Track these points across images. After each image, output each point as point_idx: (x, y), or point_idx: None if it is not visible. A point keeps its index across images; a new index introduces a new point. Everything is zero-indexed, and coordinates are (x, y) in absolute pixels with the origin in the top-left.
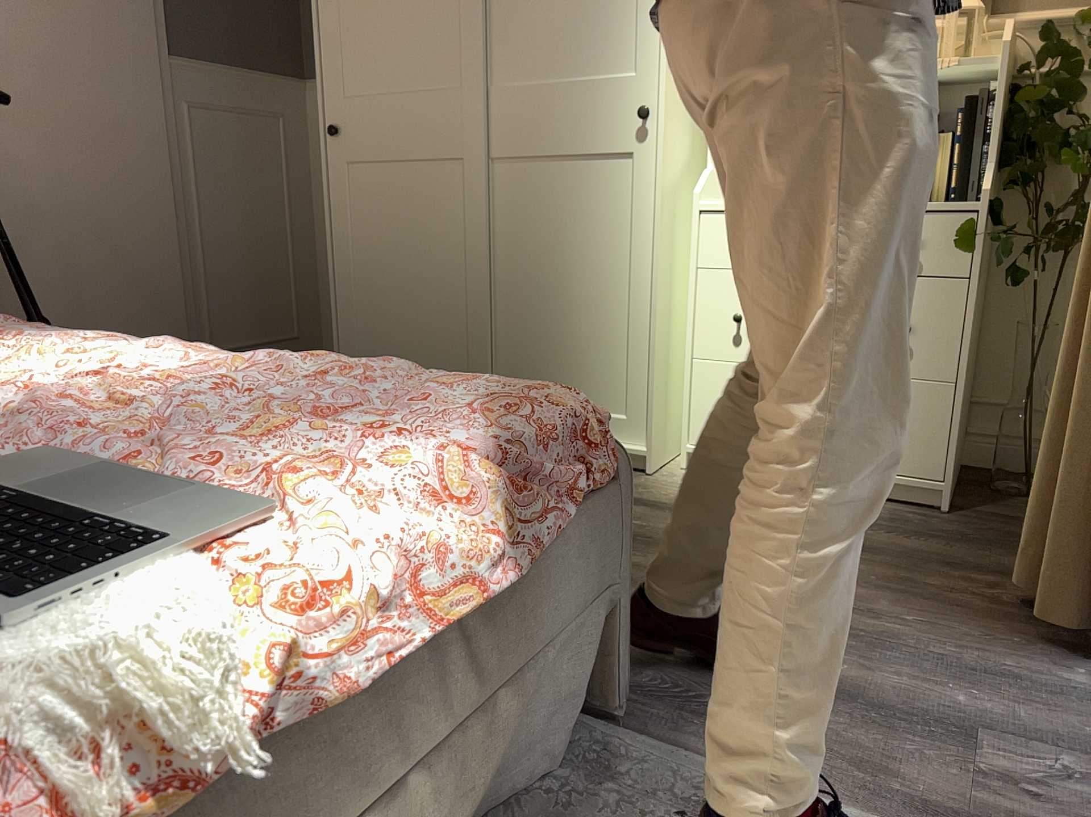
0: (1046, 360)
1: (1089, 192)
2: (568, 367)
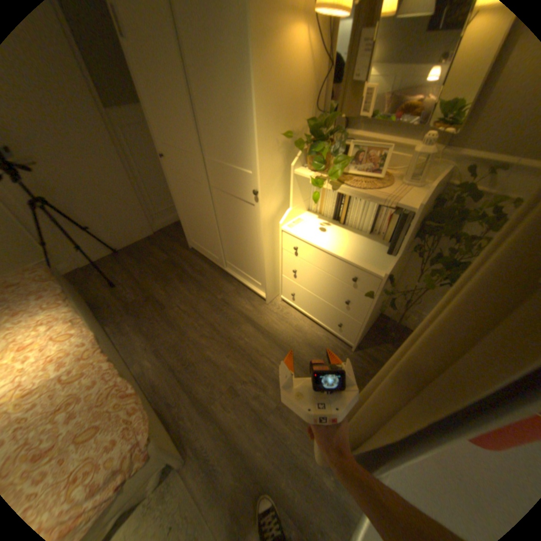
0: (420, 299)
1: (464, 247)
2: (244, 263)
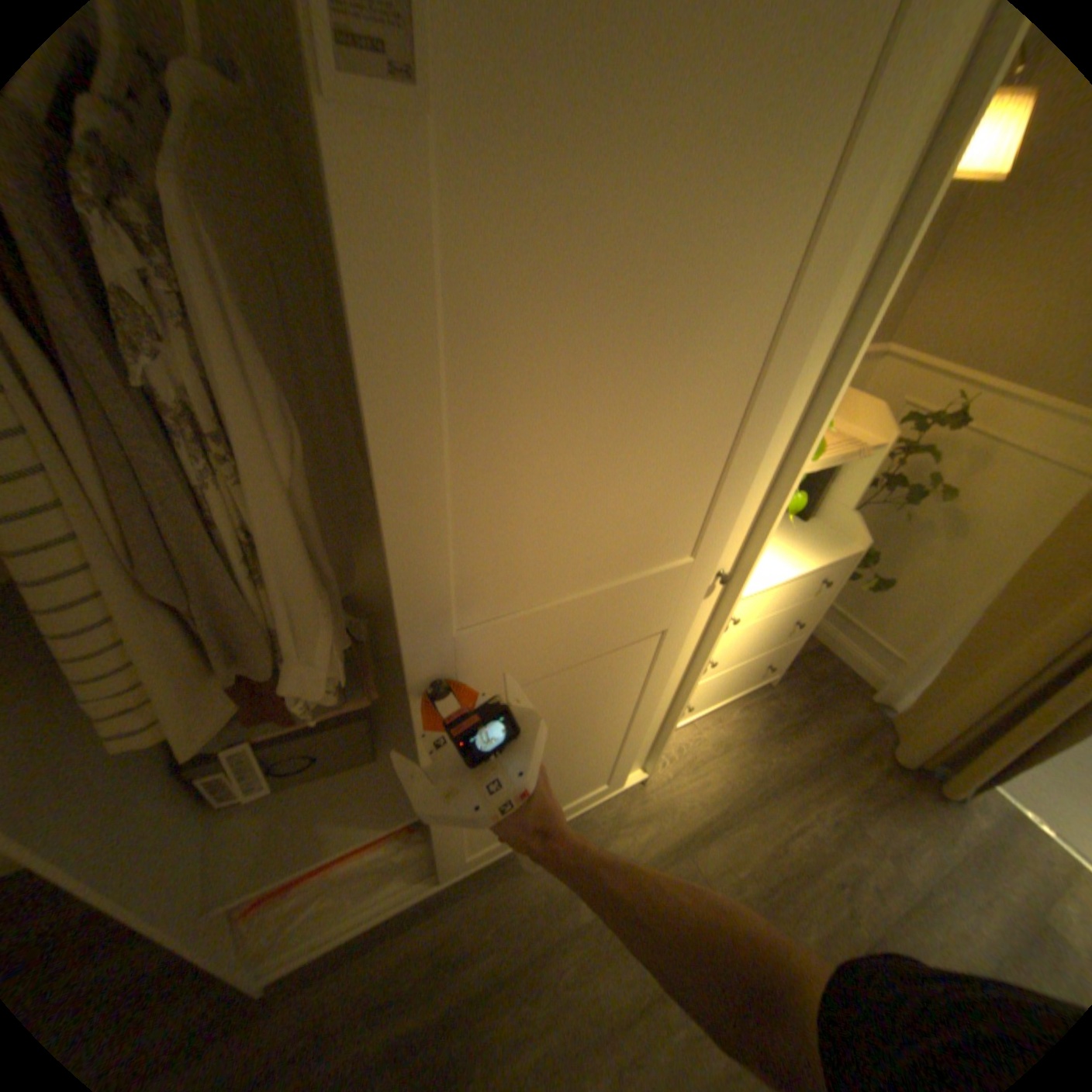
0: None
1: None
2: (582, 773)
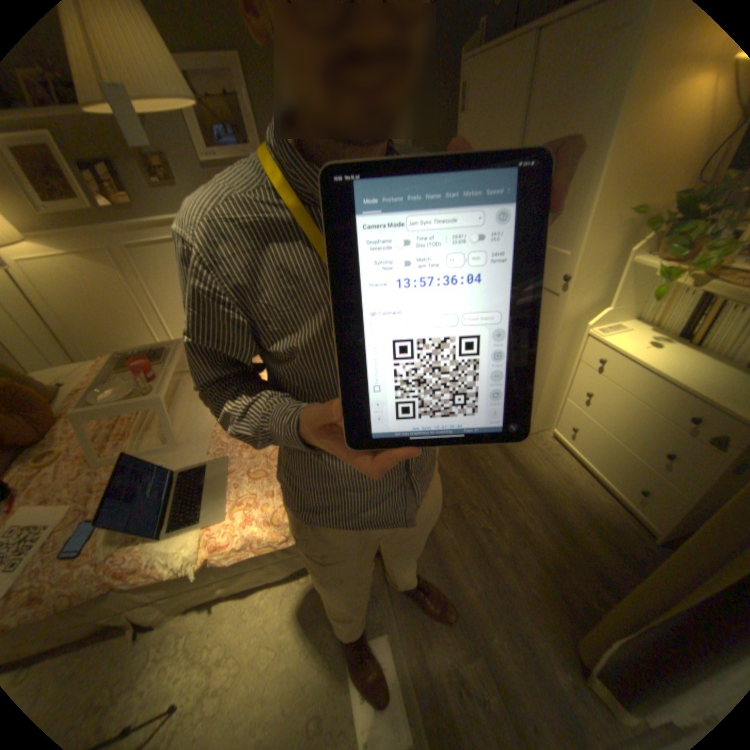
0: None
1: None
2: None
